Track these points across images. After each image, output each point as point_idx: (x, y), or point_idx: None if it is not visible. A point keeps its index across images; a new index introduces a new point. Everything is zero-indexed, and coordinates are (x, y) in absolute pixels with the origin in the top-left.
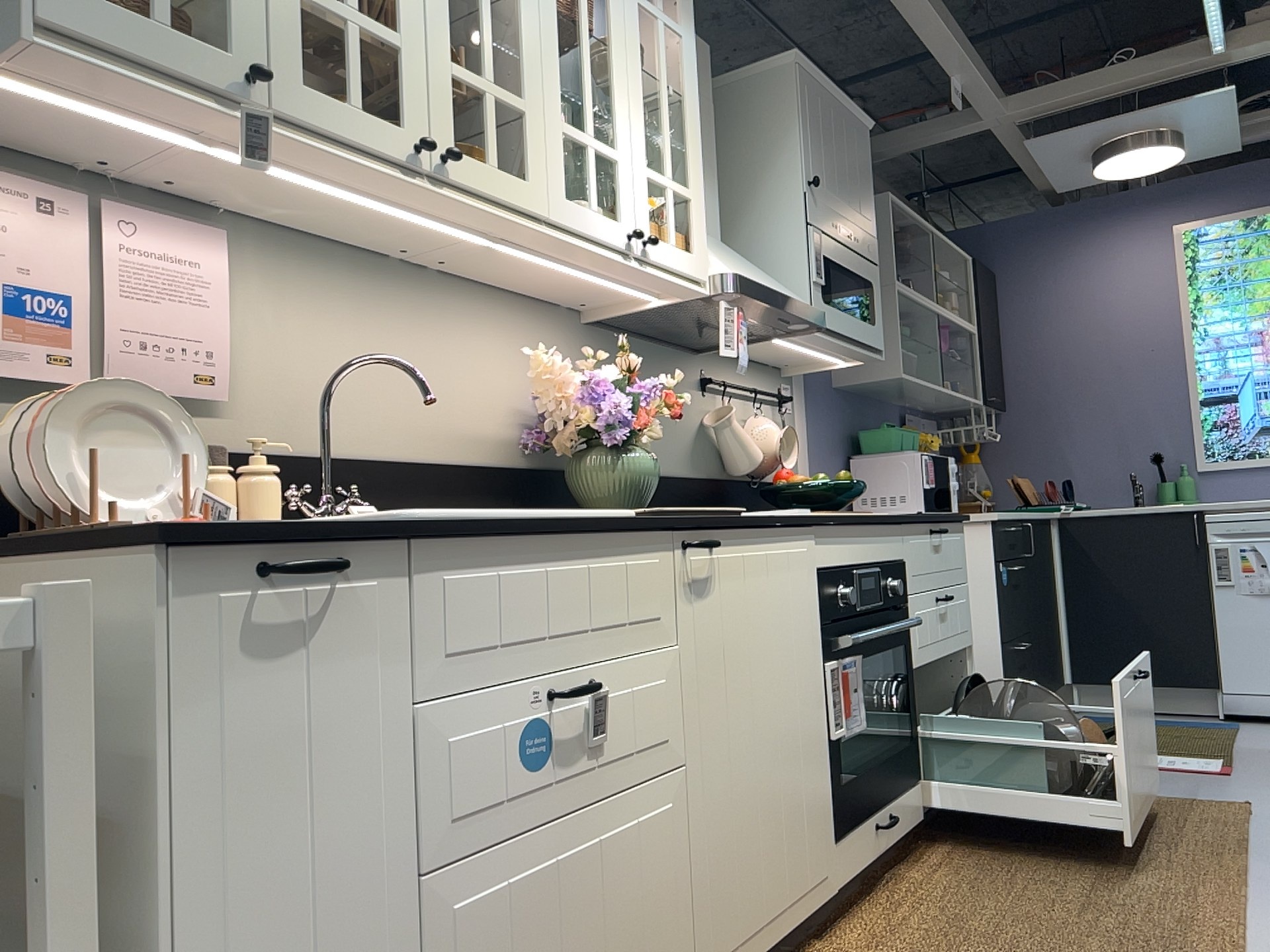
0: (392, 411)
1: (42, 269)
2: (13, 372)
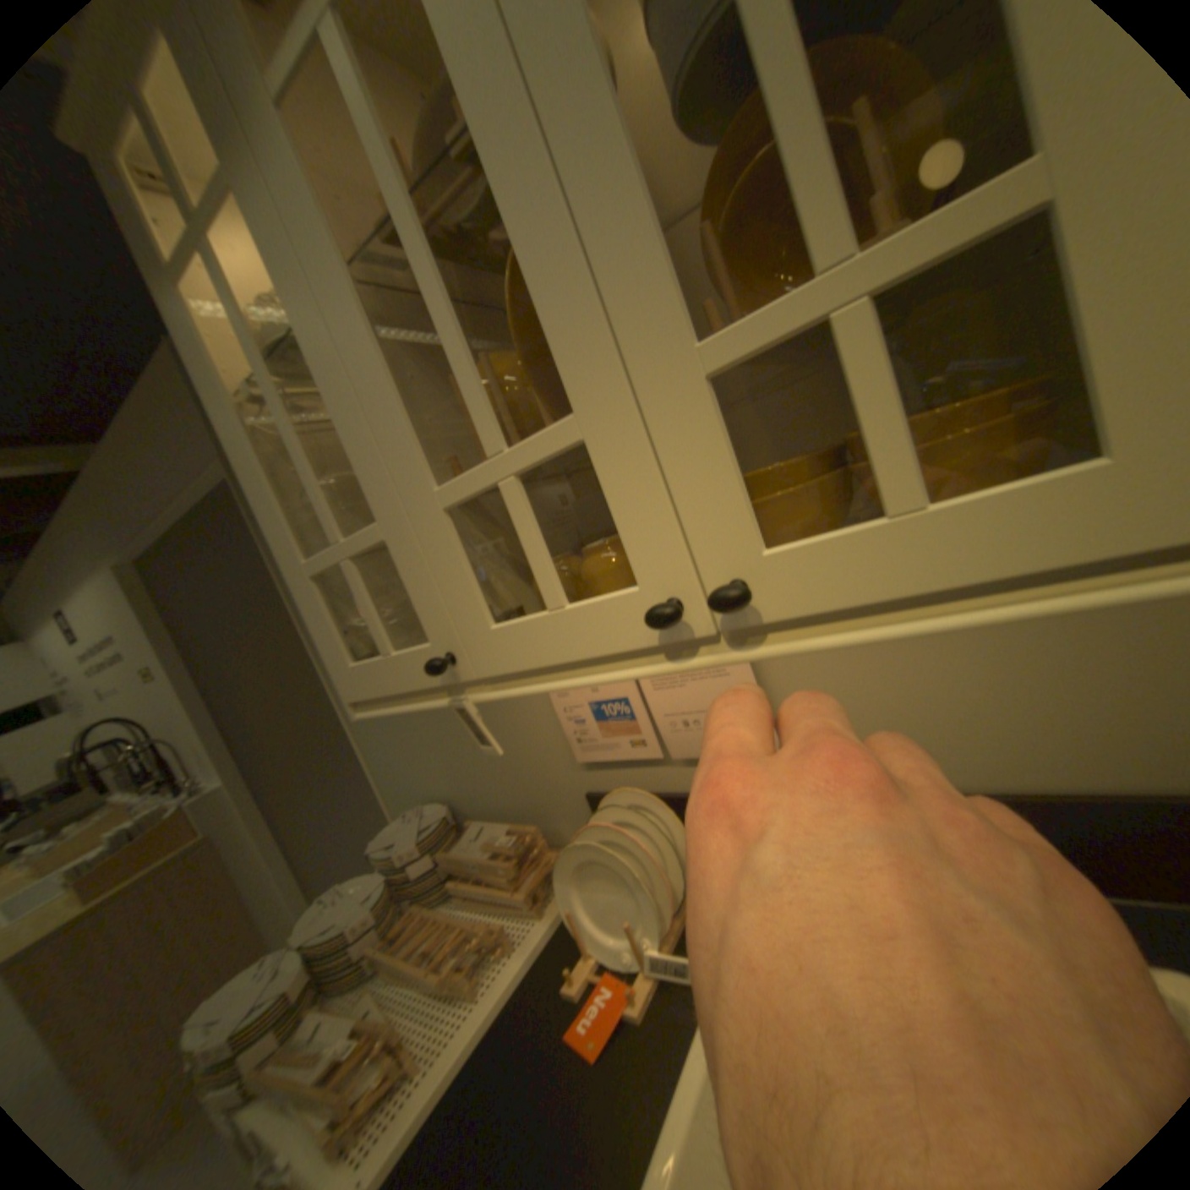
0: (1085, 724)
1: (605, 684)
2: (621, 754)
